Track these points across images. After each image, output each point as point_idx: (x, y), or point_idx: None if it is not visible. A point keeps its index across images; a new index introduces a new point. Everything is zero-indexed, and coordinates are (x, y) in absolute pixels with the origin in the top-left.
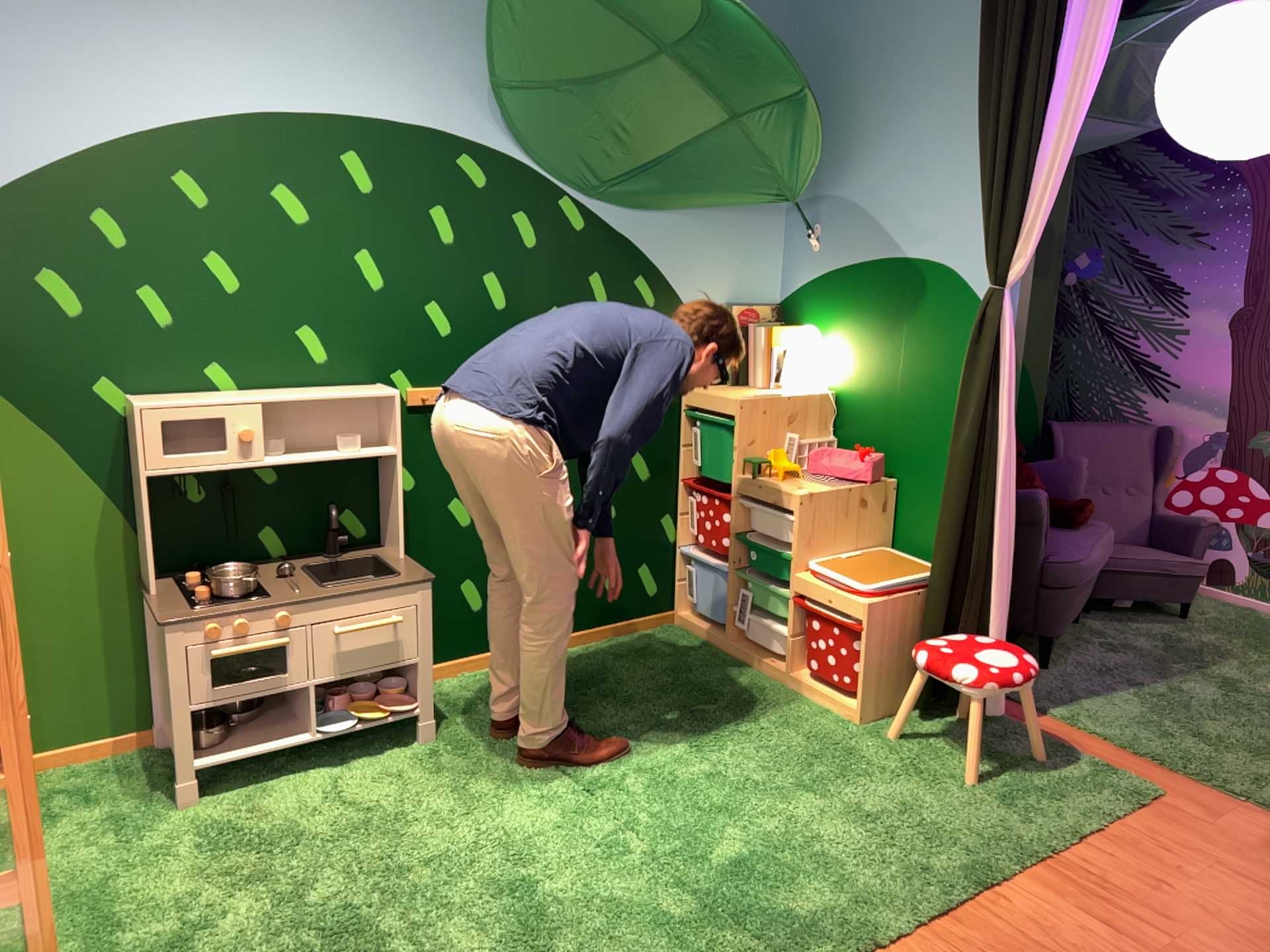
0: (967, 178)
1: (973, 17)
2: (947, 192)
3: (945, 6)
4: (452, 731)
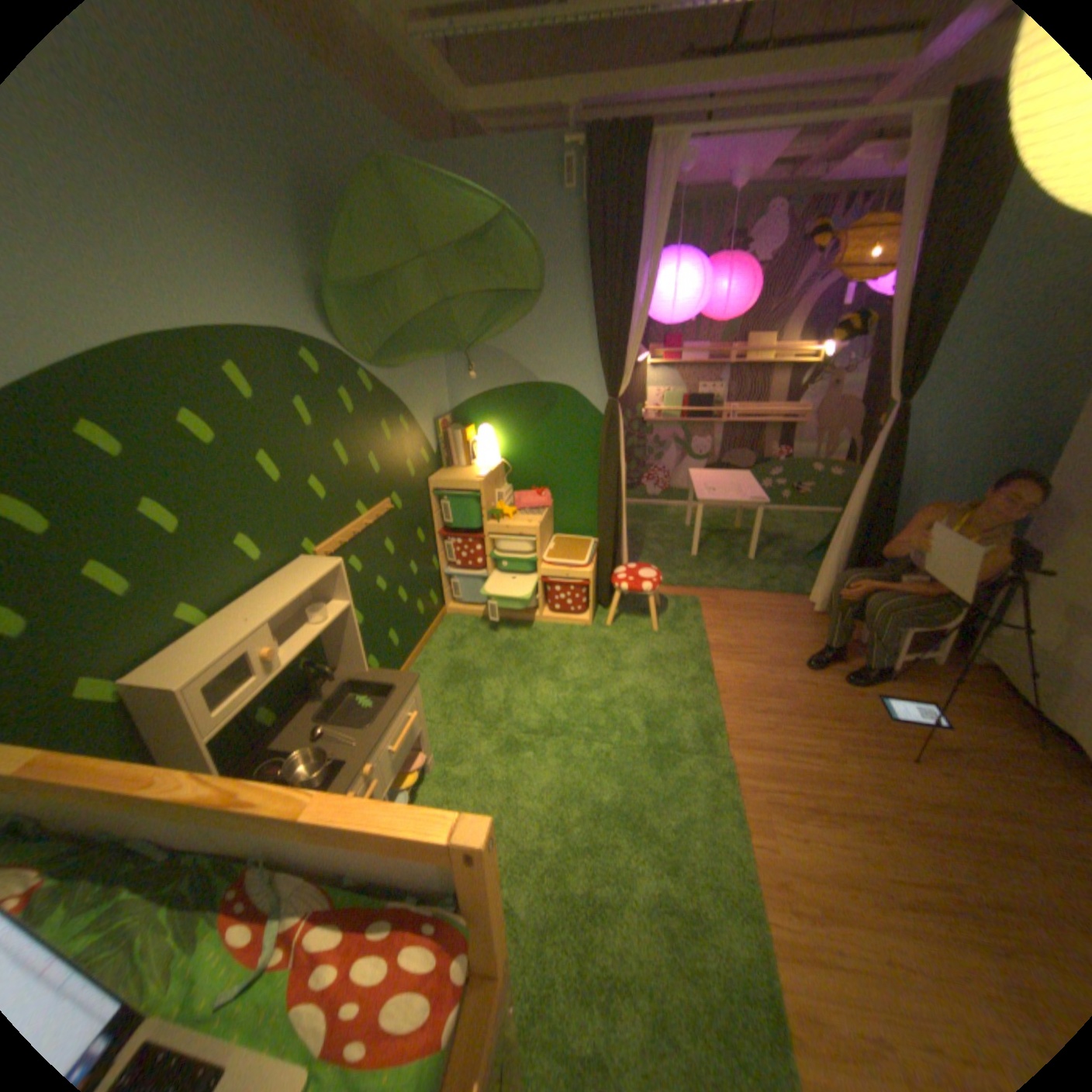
0: (575, 339)
1: (569, 243)
2: (563, 347)
3: (549, 233)
4: (431, 752)
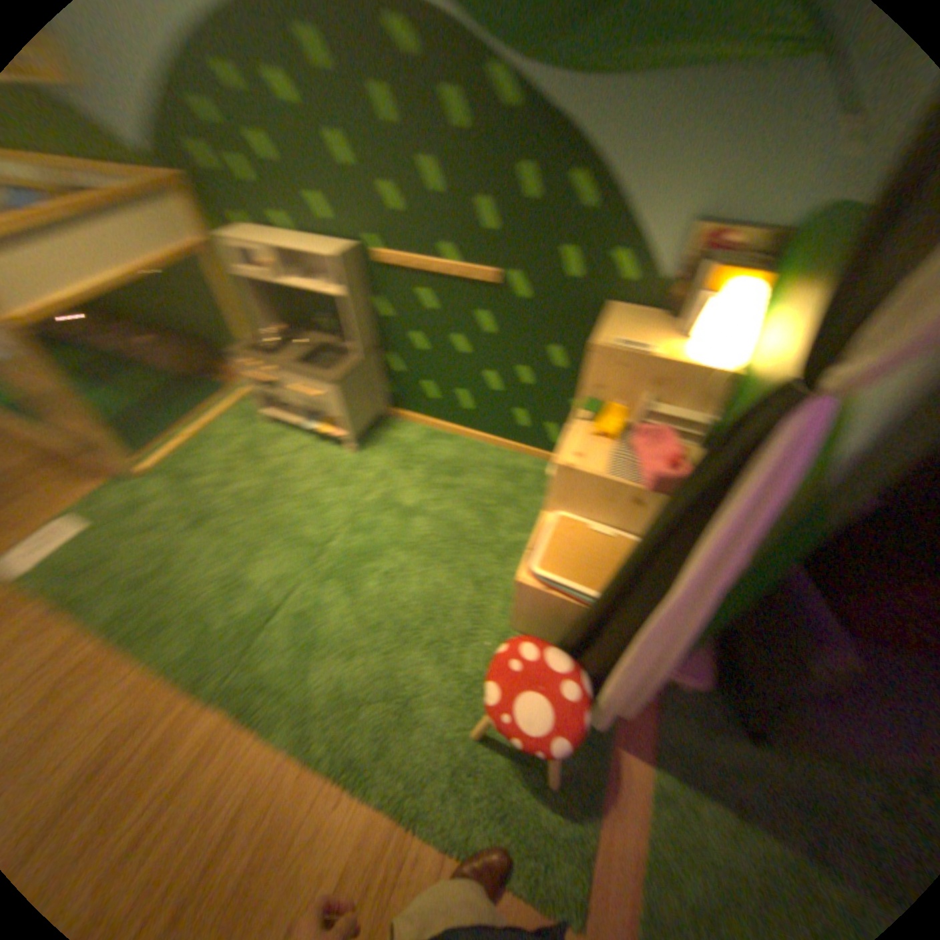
0: None
1: None
2: None
3: None
4: (366, 456)
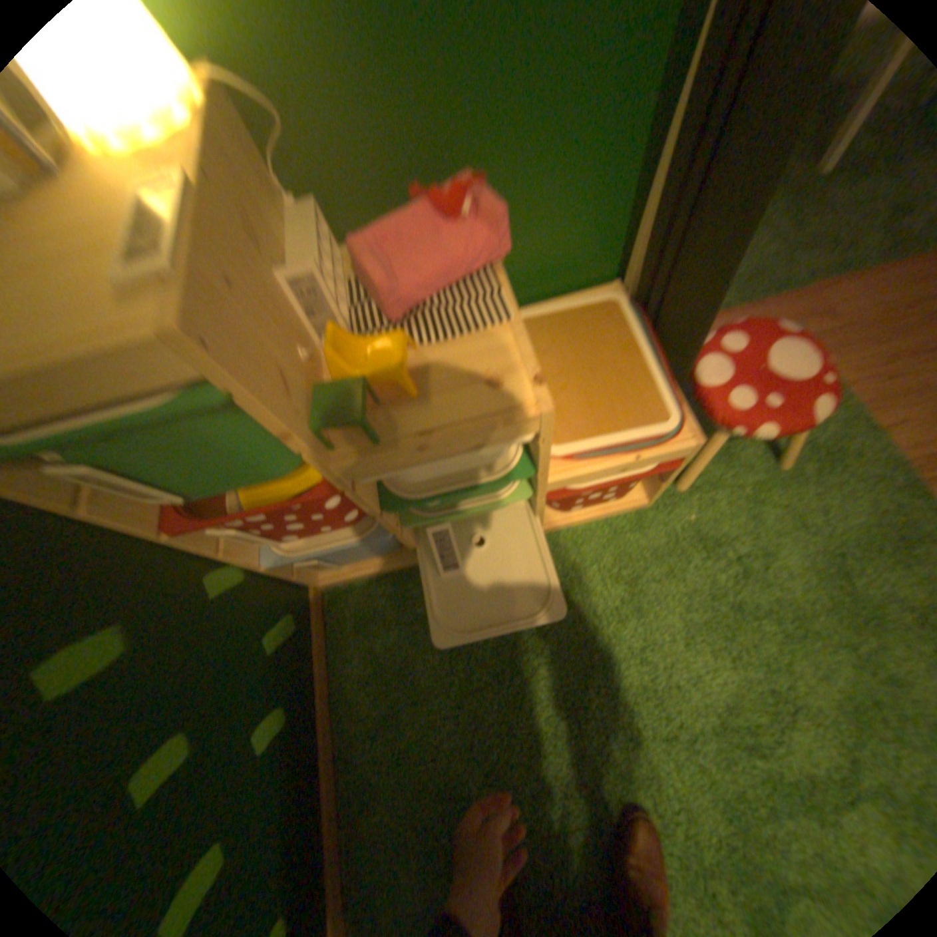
0: None
1: None
2: None
3: None
4: None
